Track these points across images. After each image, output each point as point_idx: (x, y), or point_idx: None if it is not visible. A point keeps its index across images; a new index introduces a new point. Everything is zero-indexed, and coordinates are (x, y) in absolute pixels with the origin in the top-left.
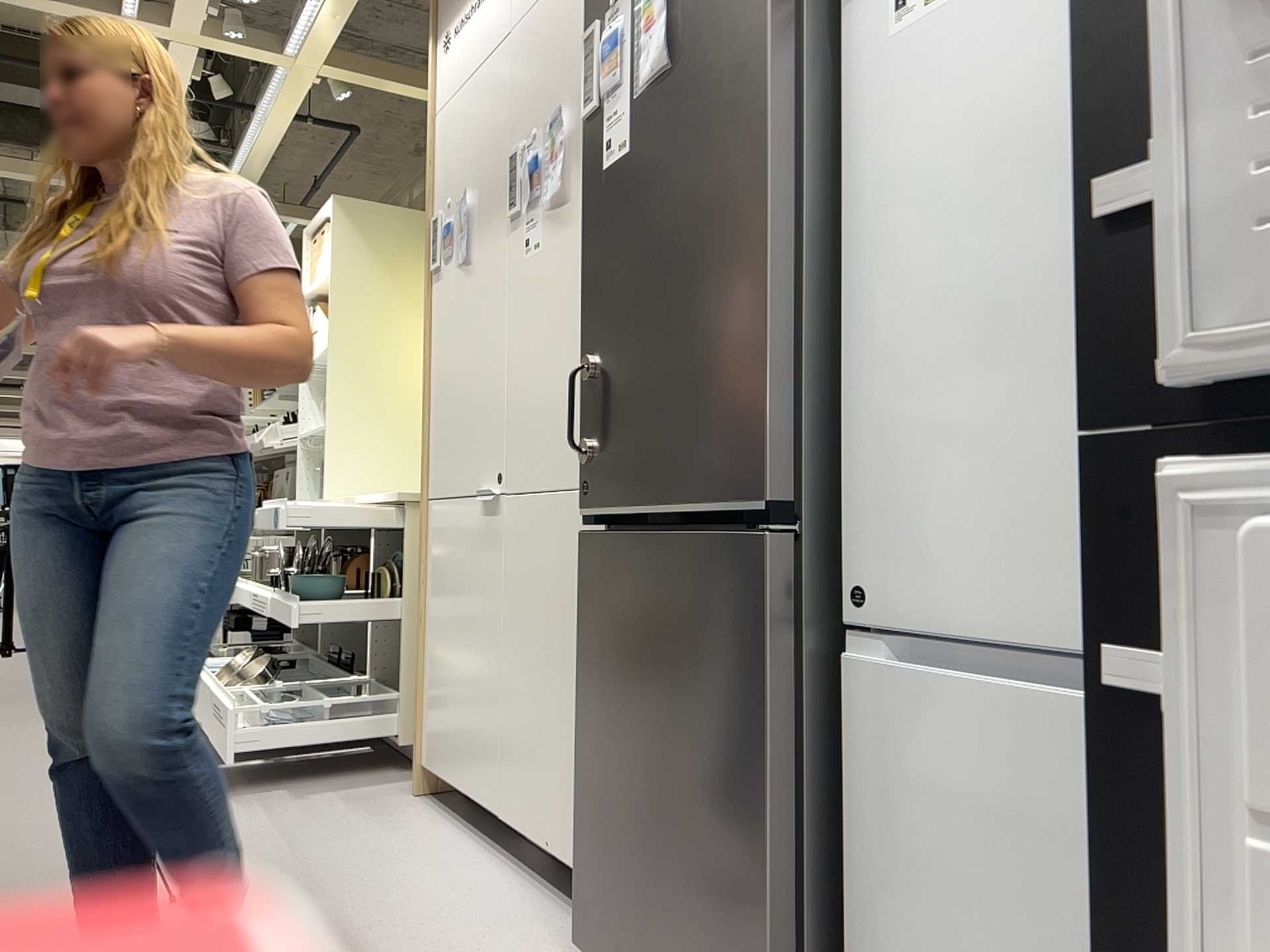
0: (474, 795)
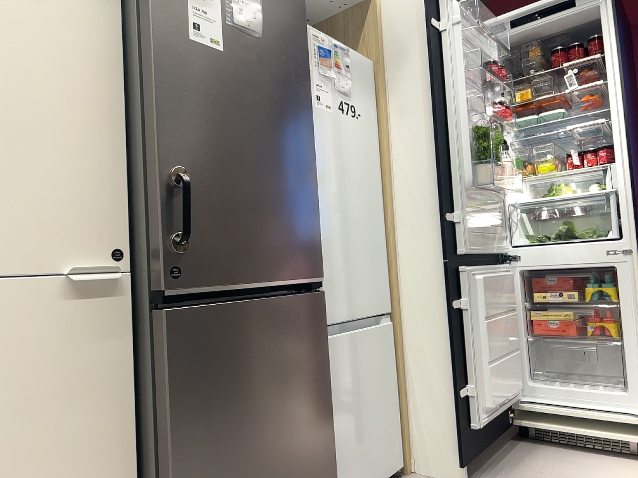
0: None
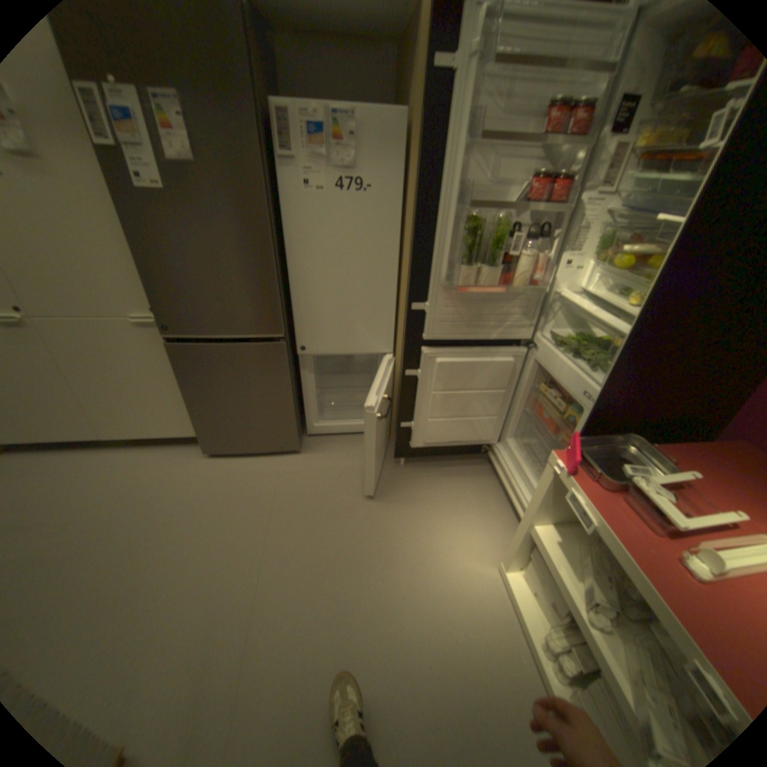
0: (70, 439)
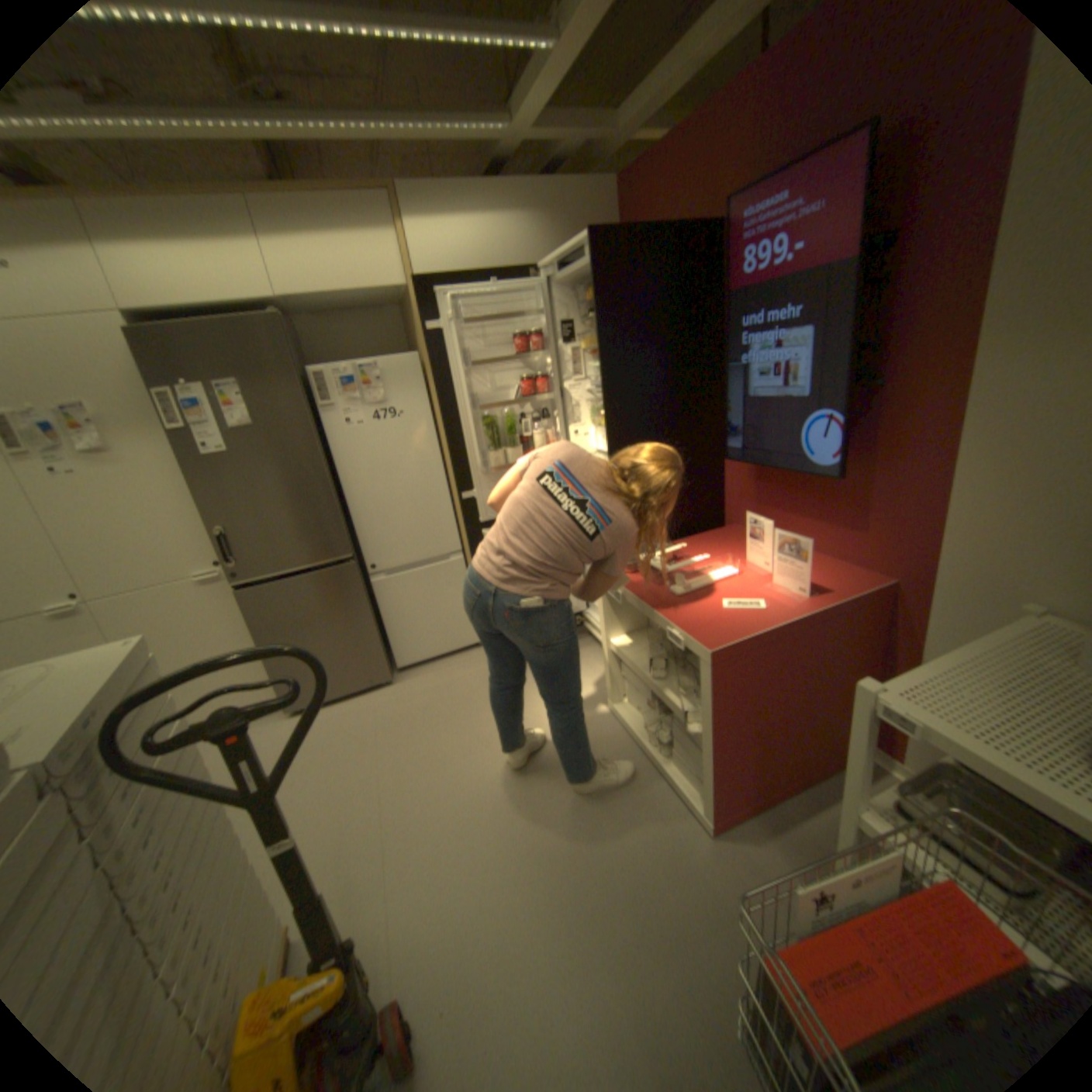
0: None
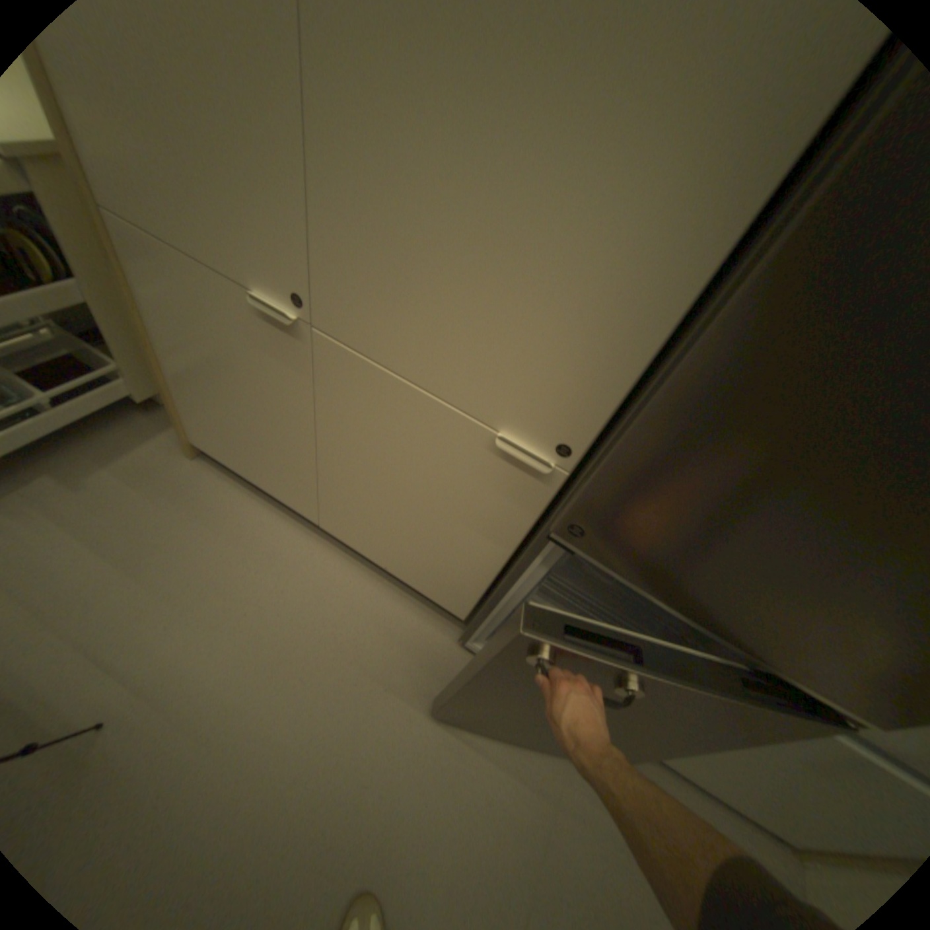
0: (282, 498)
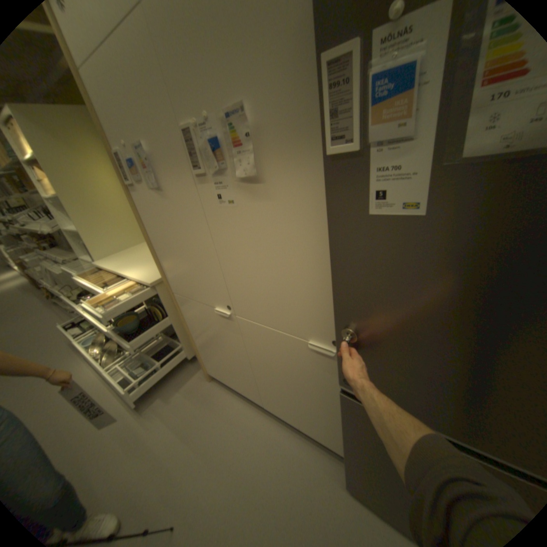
0: (245, 395)
